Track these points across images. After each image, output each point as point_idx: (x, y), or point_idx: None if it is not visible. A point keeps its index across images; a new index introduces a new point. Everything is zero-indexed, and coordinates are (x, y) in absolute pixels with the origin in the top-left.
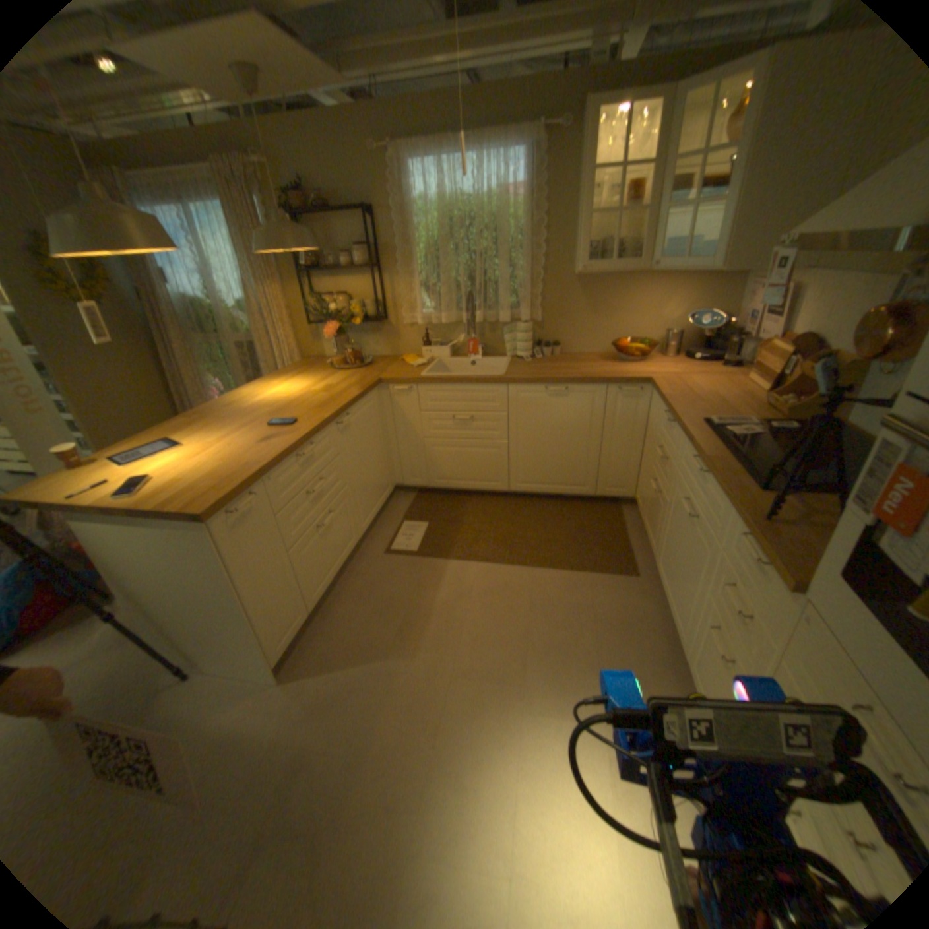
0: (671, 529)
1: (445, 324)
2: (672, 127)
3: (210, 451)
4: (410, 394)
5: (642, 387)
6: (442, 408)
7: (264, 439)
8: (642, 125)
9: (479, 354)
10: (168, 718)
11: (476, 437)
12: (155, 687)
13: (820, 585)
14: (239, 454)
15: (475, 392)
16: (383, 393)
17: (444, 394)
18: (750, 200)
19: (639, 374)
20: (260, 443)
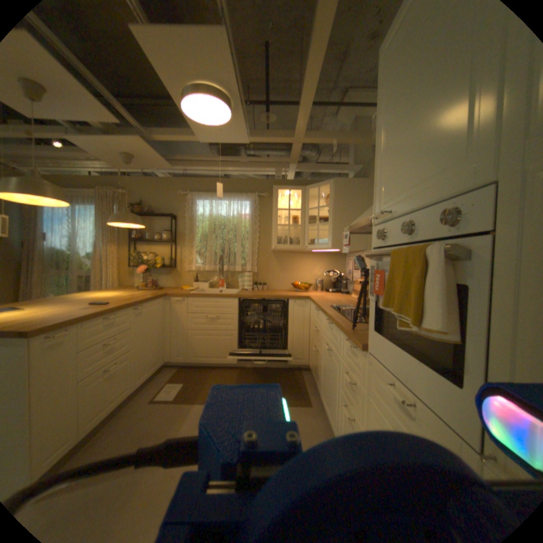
0: (323, 367)
1: (207, 272)
2: (305, 199)
3: (45, 312)
4: (182, 302)
5: (305, 301)
6: (200, 311)
7: (85, 308)
8: (295, 199)
9: (224, 286)
10: None
11: (219, 328)
12: None
13: (372, 344)
14: (65, 313)
15: (220, 302)
16: (166, 302)
17: (202, 303)
18: (336, 224)
19: (303, 295)
20: (82, 310)
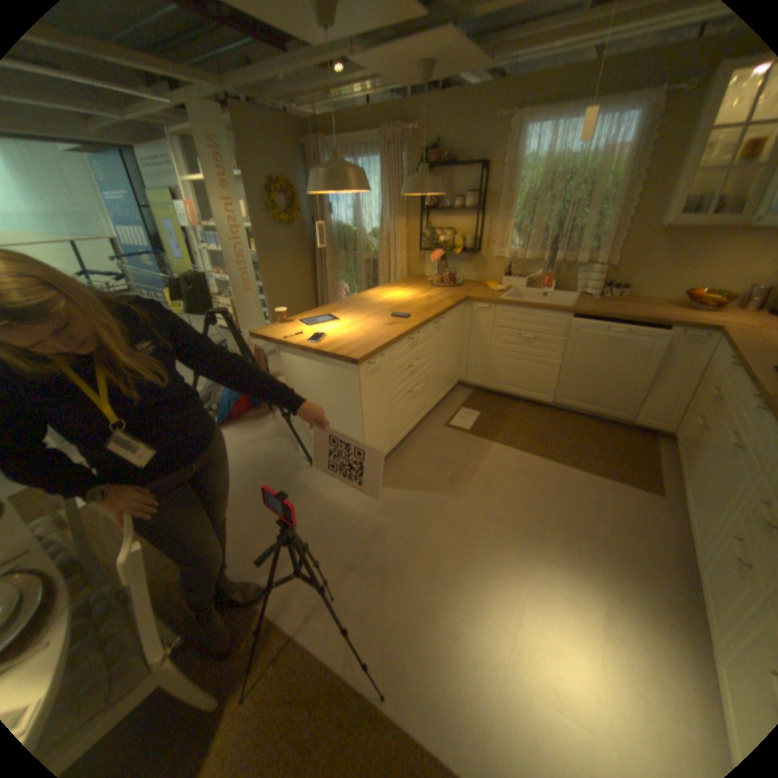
0: (711, 460)
1: (527, 260)
2: None
3: (357, 326)
4: (488, 311)
5: (711, 333)
6: (512, 326)
7: (390, 324)
8: None
9: (552, 287)
10: (303, 484)
11: (535, 353)
12: (296, 465)
13: None
14: (375, 330)
15: (544, 317)
16: (467, 308)
17: (516, 315)
18: None
19: (710, 322)
20: (387, 326)
